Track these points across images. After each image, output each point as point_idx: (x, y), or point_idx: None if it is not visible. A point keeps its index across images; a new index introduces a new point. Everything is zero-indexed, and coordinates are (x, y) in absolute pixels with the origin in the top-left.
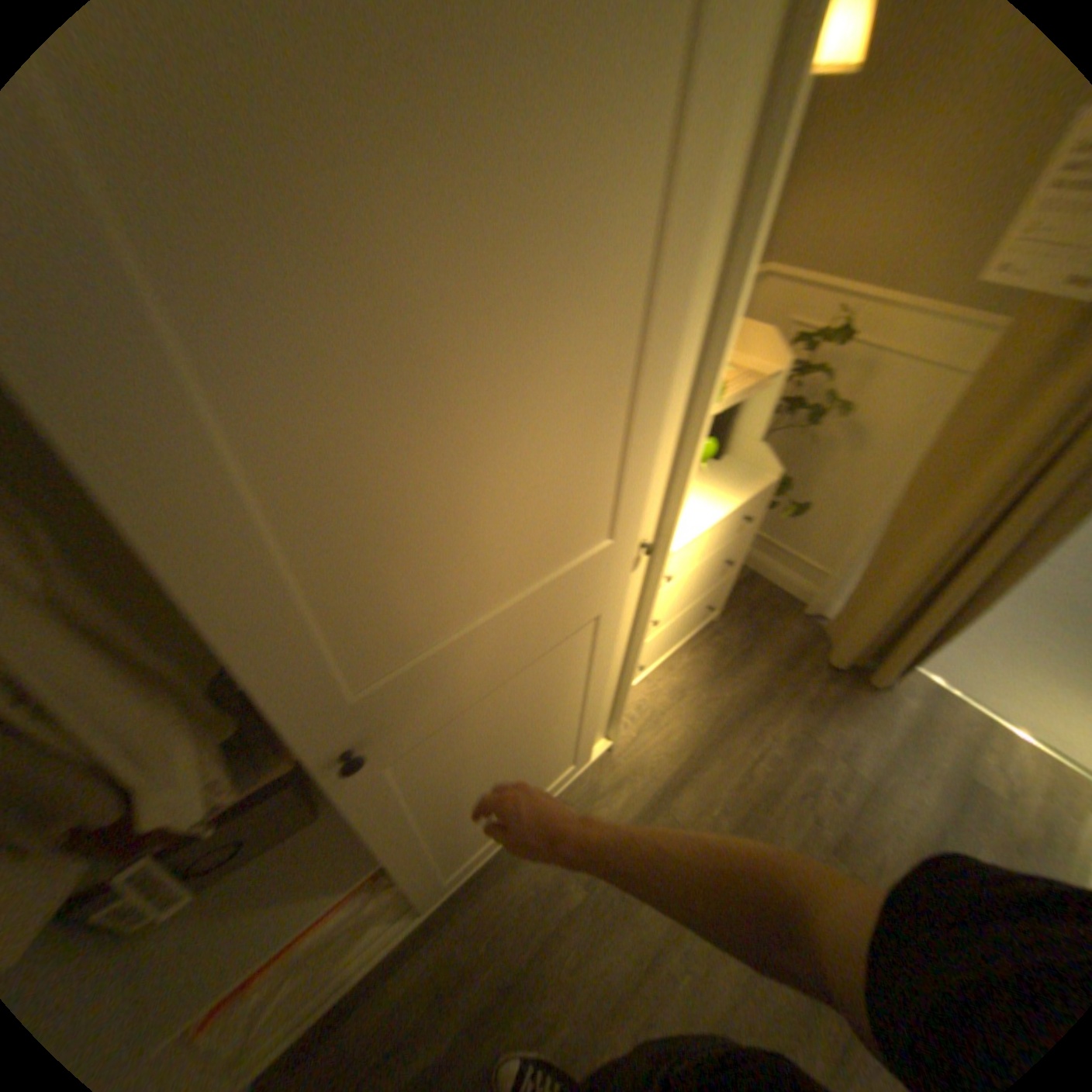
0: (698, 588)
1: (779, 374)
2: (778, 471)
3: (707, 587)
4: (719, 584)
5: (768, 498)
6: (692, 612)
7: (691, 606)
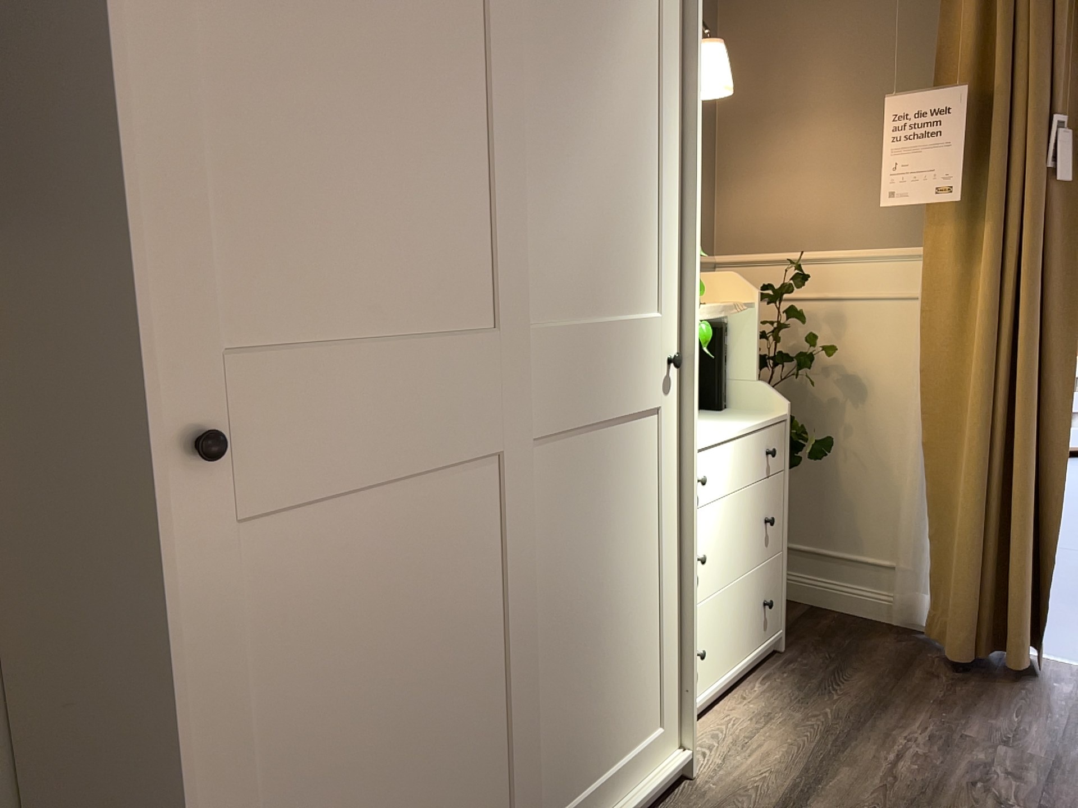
0: (737, 539)
1: (746, 308)
2: (779, 404)
3: (748, 550)
4: (762, 557)
5: (779, 437)
6: (740, 588)
7: (736, 573)
